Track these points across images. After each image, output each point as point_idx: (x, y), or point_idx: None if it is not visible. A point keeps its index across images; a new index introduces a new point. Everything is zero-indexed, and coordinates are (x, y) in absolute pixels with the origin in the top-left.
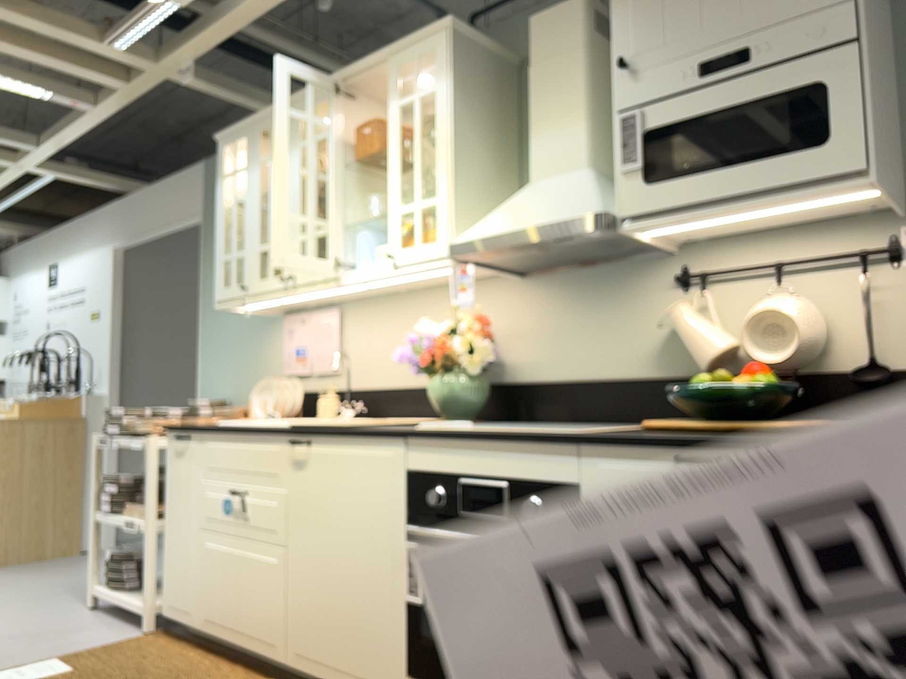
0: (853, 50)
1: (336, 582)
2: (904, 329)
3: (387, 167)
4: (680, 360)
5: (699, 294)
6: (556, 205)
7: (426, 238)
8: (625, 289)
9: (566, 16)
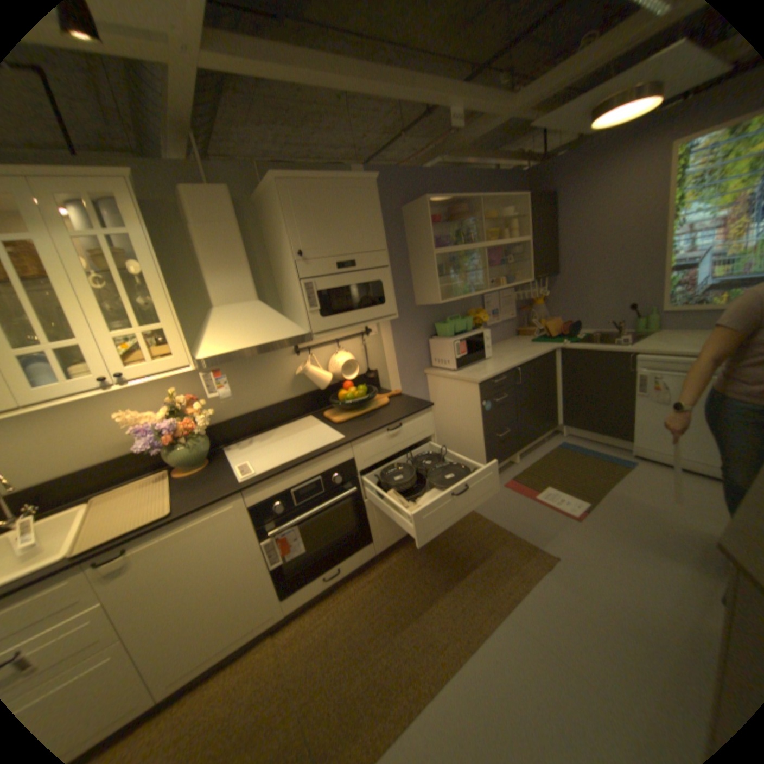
0: (388, 271)
1: (200, 609)
2: (373, 357)
3: (75, 295)
4: (303, 386)
5: (305, 356)
6: (268, 327)
7: (153, 355)
8: (268, 358)
9: (217, 196)
